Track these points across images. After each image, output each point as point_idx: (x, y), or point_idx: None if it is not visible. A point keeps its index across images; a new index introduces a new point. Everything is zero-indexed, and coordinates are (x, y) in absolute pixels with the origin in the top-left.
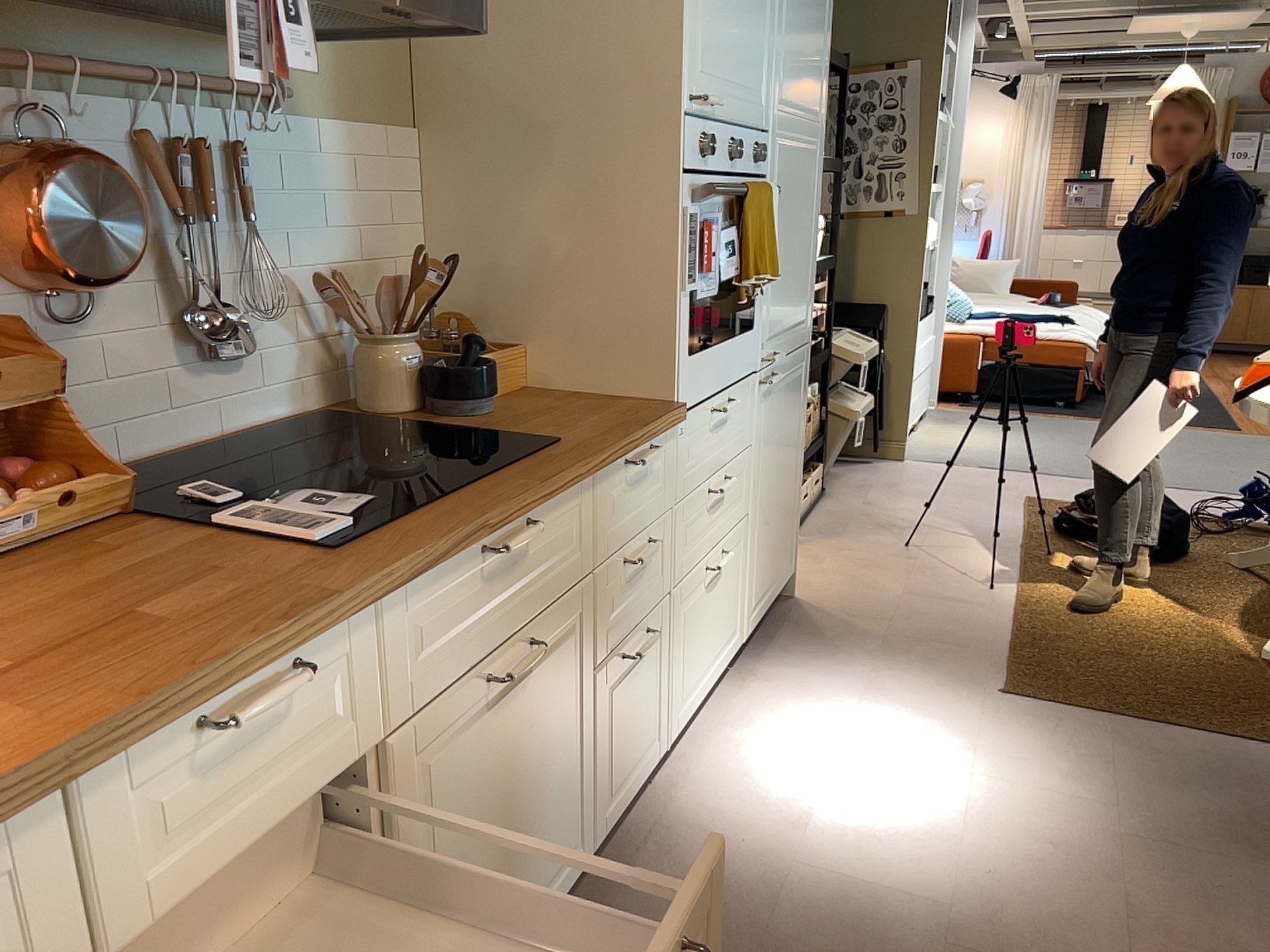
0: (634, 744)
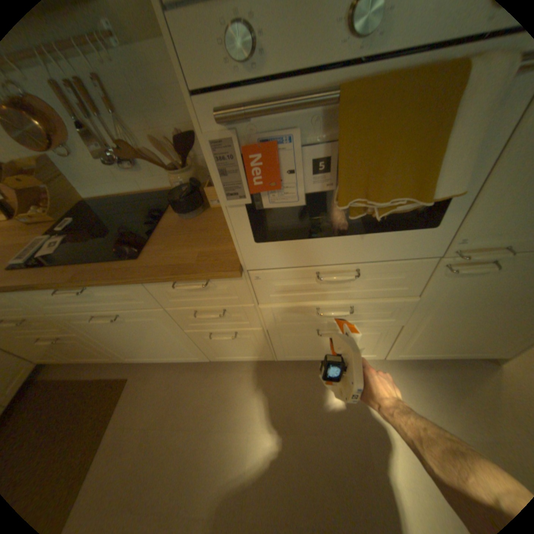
0: (238, 352)
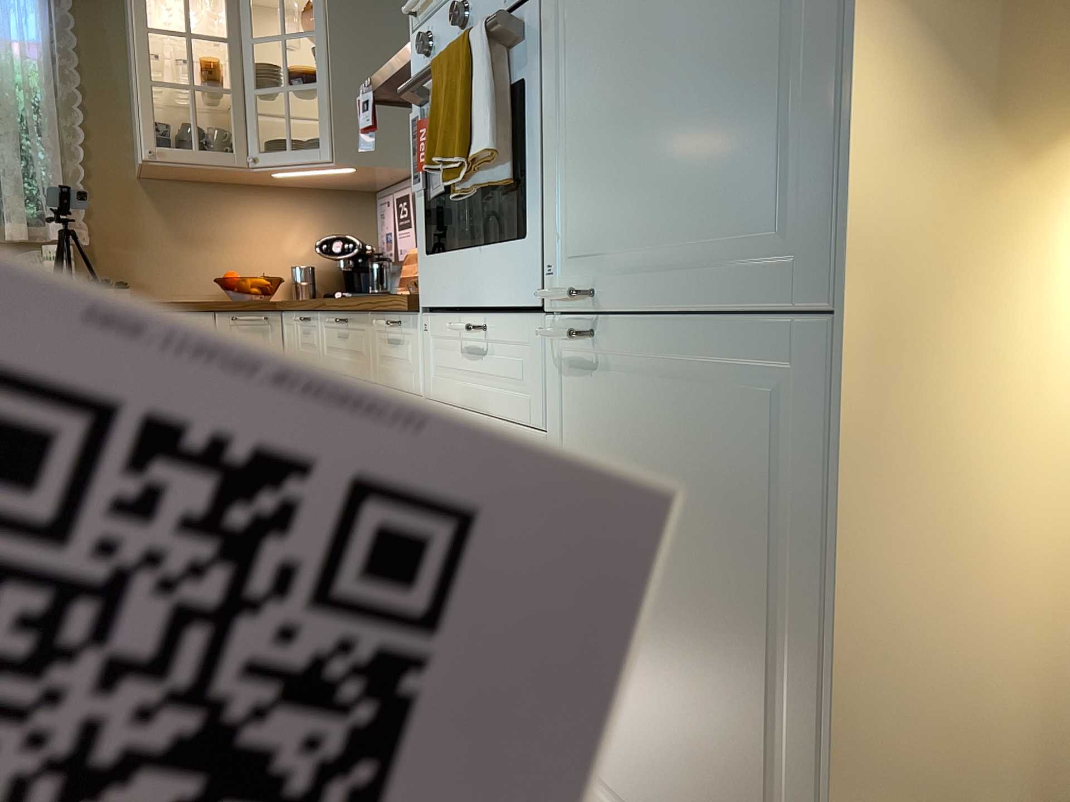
0: None
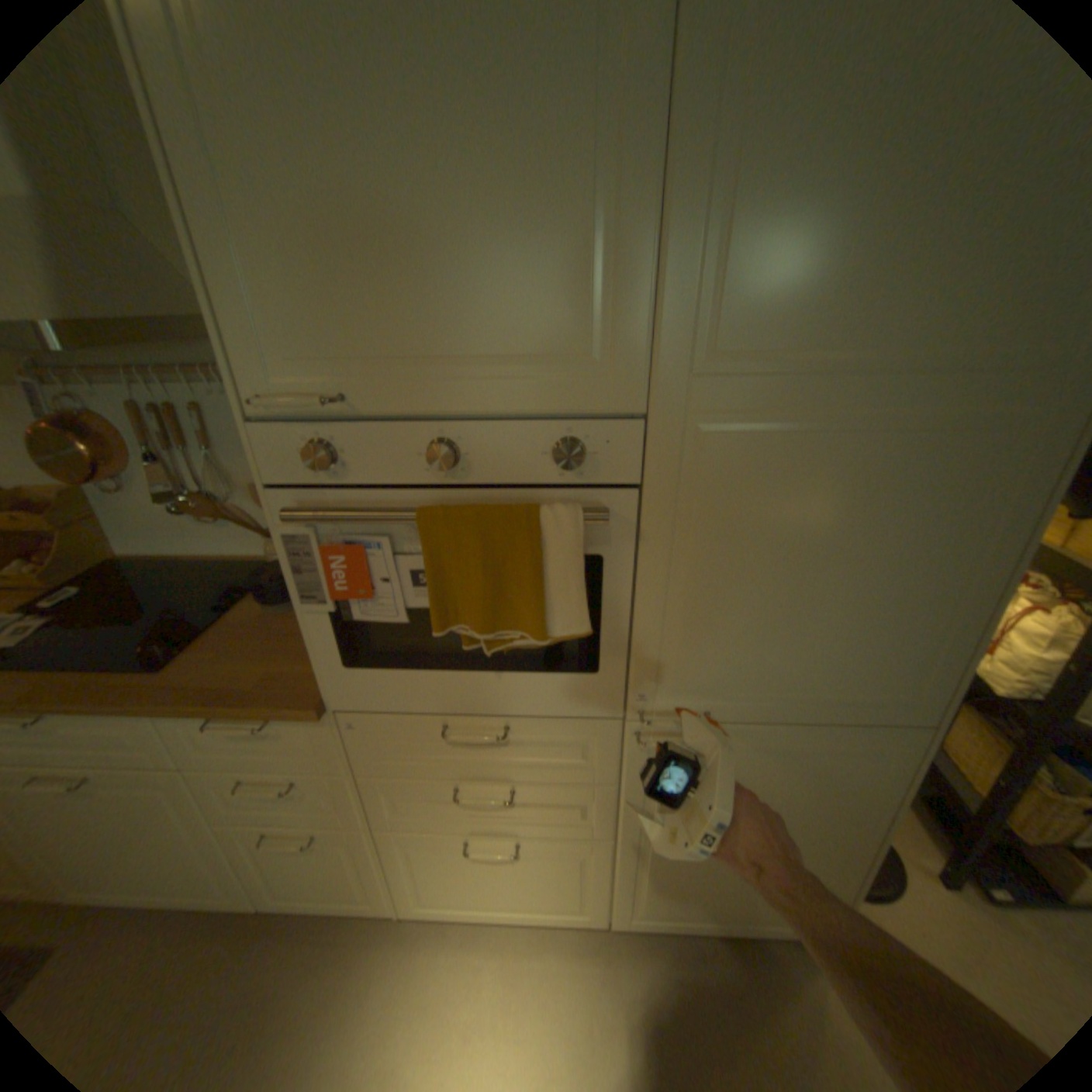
0: (316, 891)
